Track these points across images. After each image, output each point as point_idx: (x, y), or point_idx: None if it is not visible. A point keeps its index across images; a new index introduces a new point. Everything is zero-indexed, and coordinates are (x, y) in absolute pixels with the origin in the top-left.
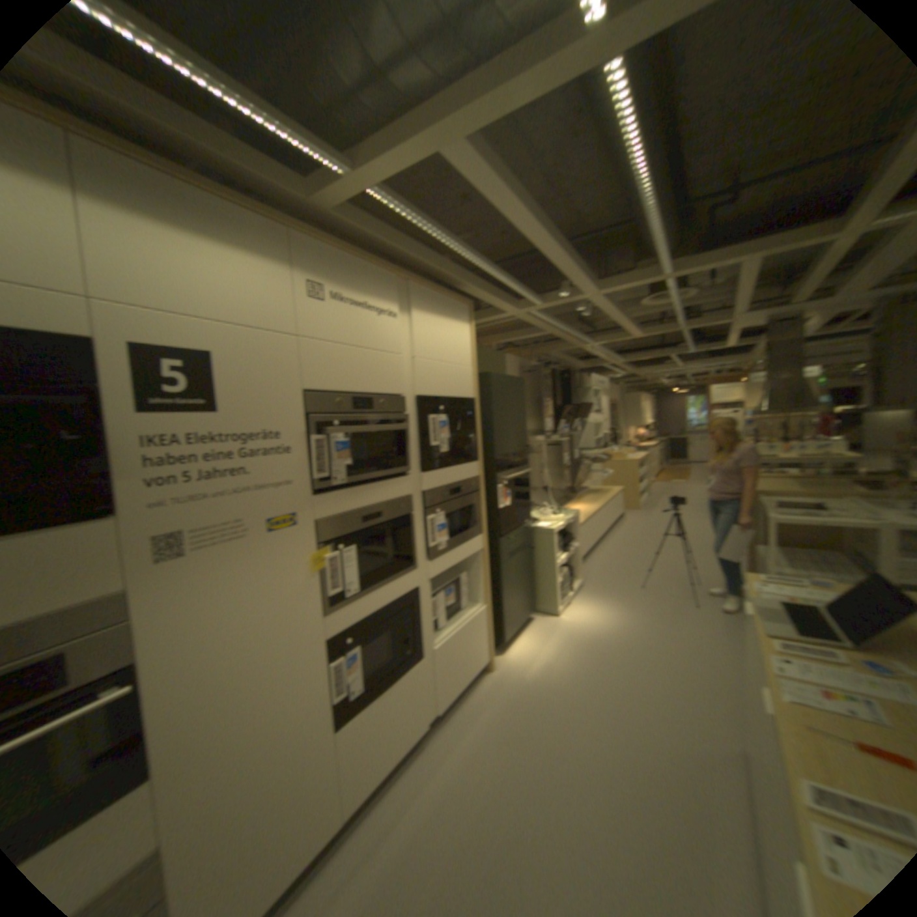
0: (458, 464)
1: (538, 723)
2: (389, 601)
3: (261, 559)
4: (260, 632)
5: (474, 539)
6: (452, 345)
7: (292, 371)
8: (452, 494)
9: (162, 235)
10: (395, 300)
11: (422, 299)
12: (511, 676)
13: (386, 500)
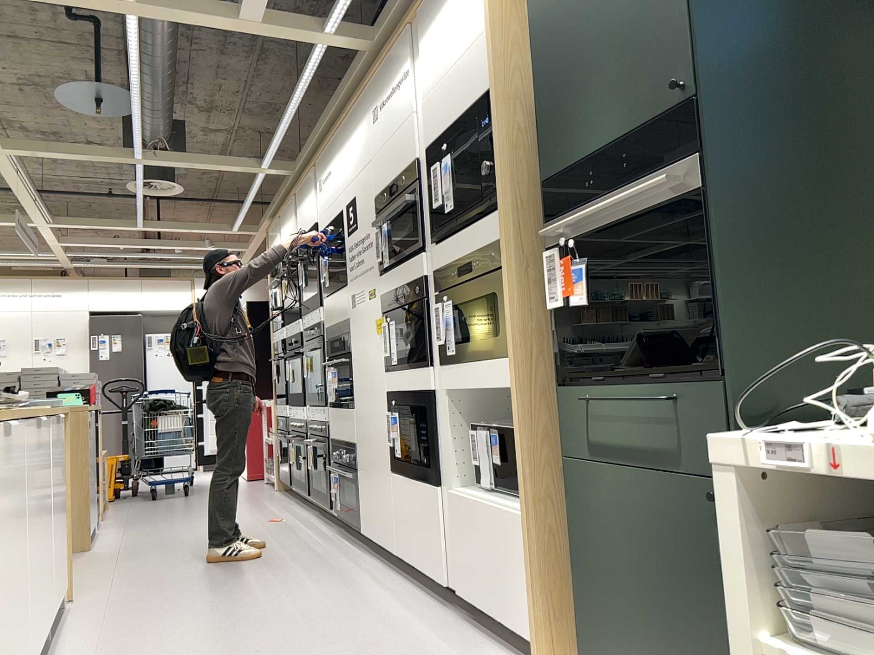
0: (476, 222)
1: None
2: (413, 388)
3: (367, 316)
4: (368, 362)
5: (501, 361)
6: (458, 29)
7: (370, 186)
8: (461, 273)
9: (347, 146)
10: (407, 56)
11: (426, 16)
12: None
13: (408, 280)
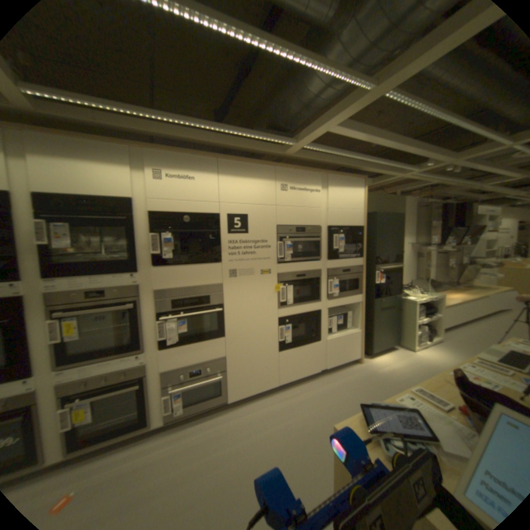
0: (349, 258)
1: (376, 389)
2: (305, 311)
3: (257, 282)
4: (255, 306)
5: (356, 296)
6: (350, 200)
7: (272, 219)
8: (343, 272)
9: (236, 180)
10: (319, 184)
11: (334, 181)
12: (371, 368)
13: (307, 270)
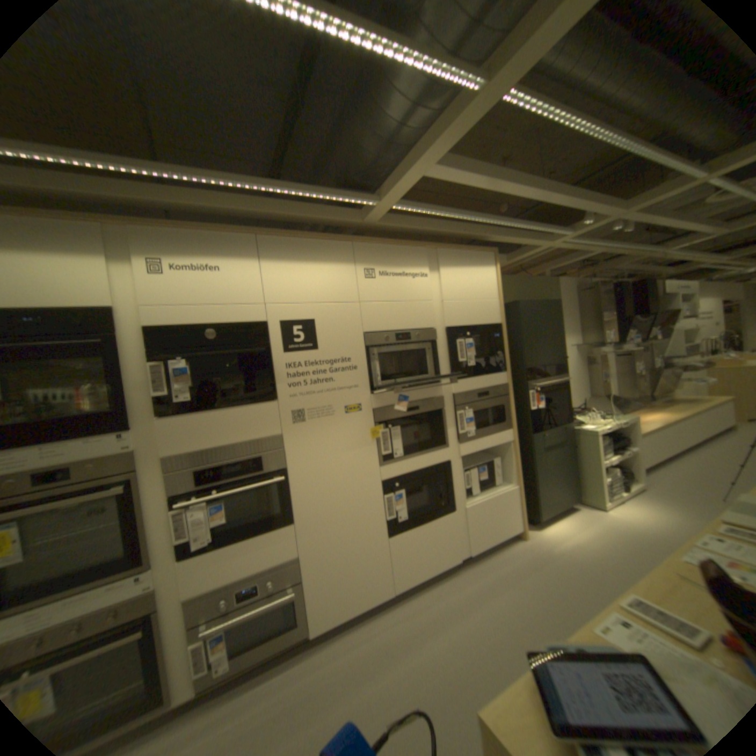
0: (483, 374)
1: (552, 583)
2: (424, 465)
3: (339, 427)
4: (340, 467)
5: (502, 432)
6: (475, 286)
7: (354, 323)
8: (478, 396)
9: (289, 268)
10: (423, 265)
11: (446, 259)
12: (540, 547)
13: (420, 399)
